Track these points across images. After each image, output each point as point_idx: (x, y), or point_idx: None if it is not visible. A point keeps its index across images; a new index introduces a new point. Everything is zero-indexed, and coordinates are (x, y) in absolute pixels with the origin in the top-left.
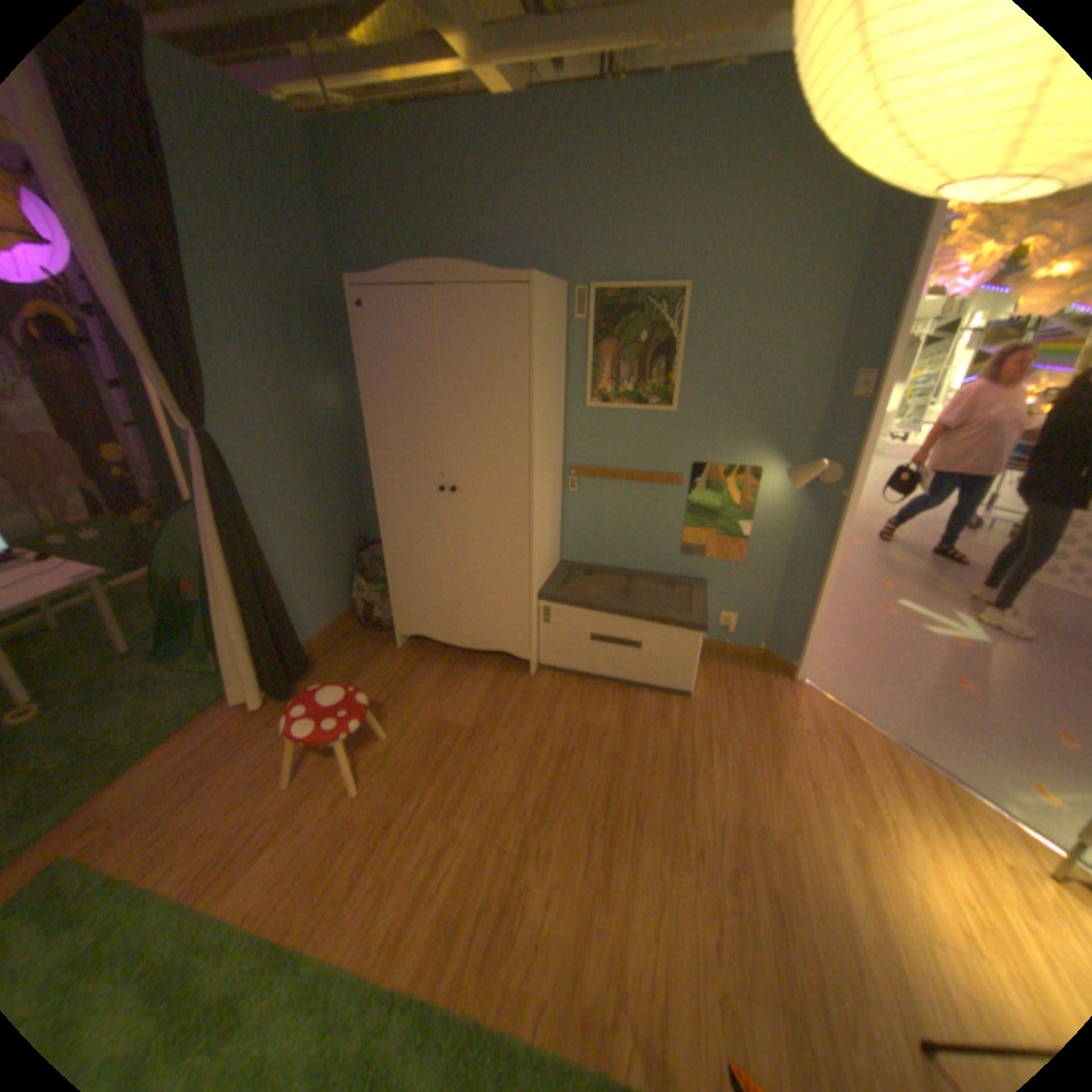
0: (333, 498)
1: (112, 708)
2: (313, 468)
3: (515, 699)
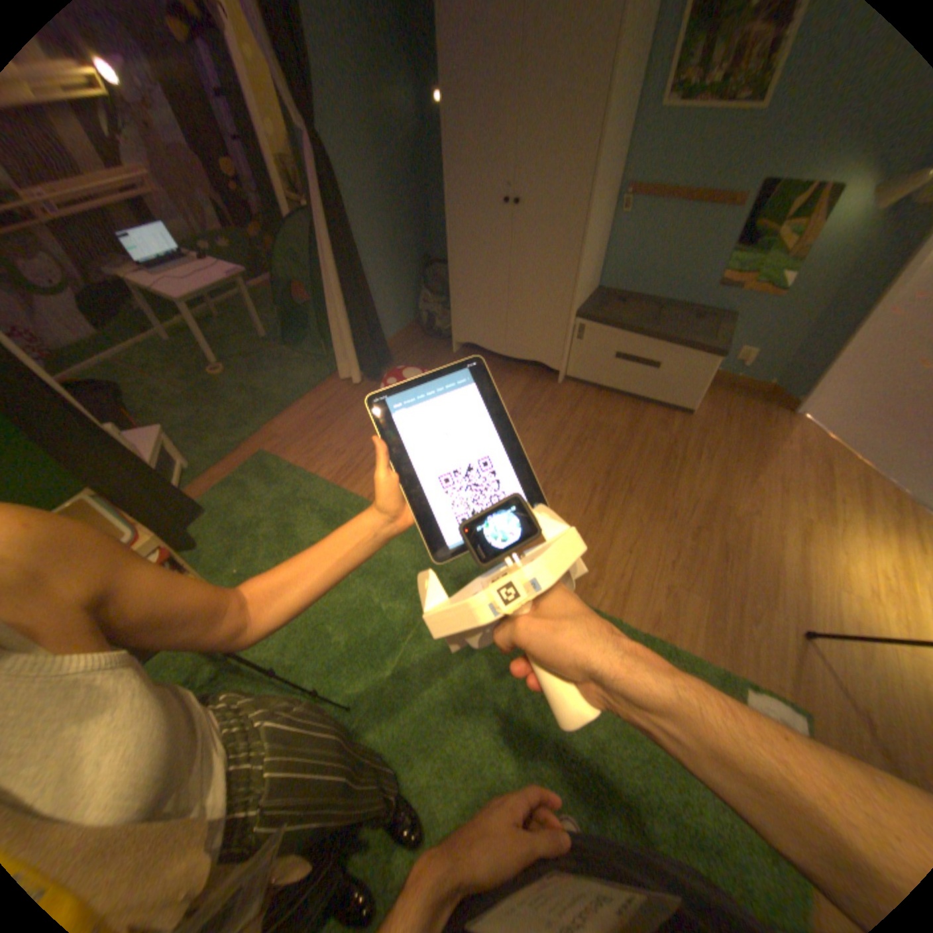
0: (405, 213)
1: (266, 372)
2: (390, 180)
3: (543, 398)
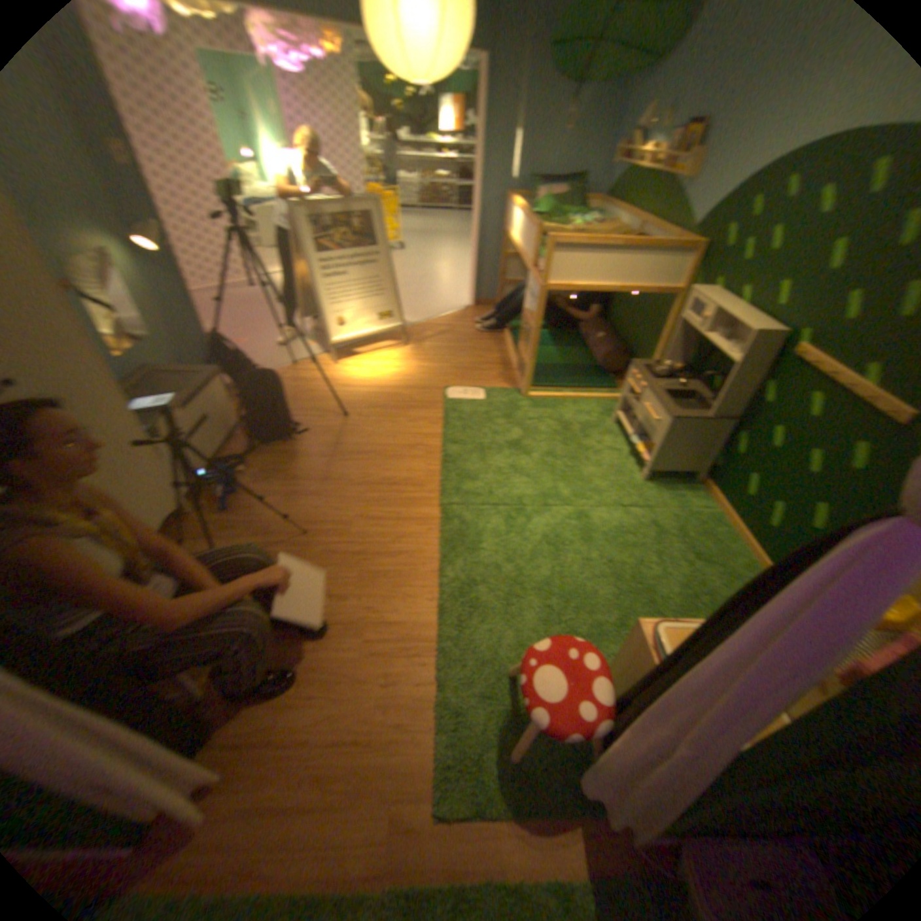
0: None
1: None
2: None
3: (223, 517)
